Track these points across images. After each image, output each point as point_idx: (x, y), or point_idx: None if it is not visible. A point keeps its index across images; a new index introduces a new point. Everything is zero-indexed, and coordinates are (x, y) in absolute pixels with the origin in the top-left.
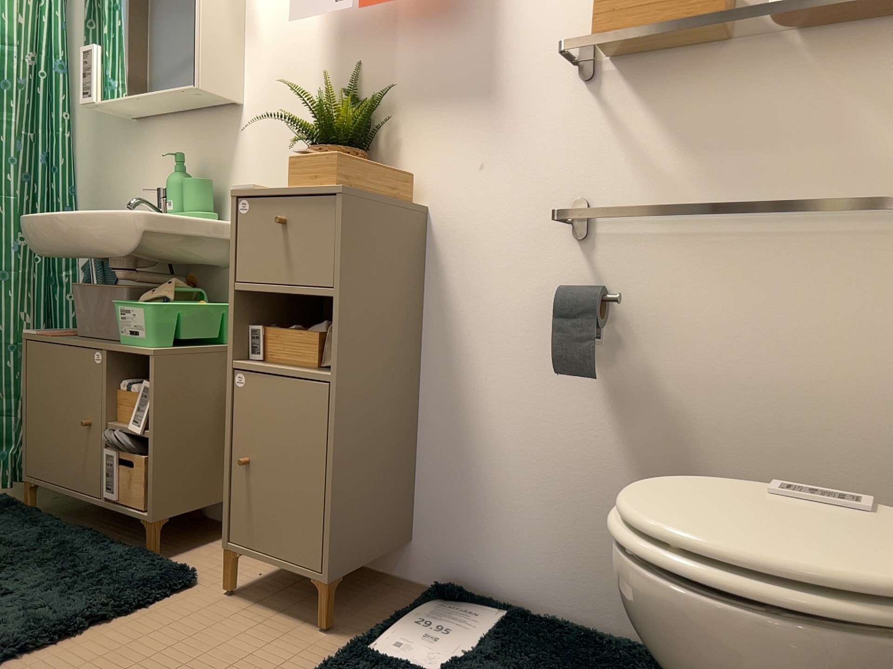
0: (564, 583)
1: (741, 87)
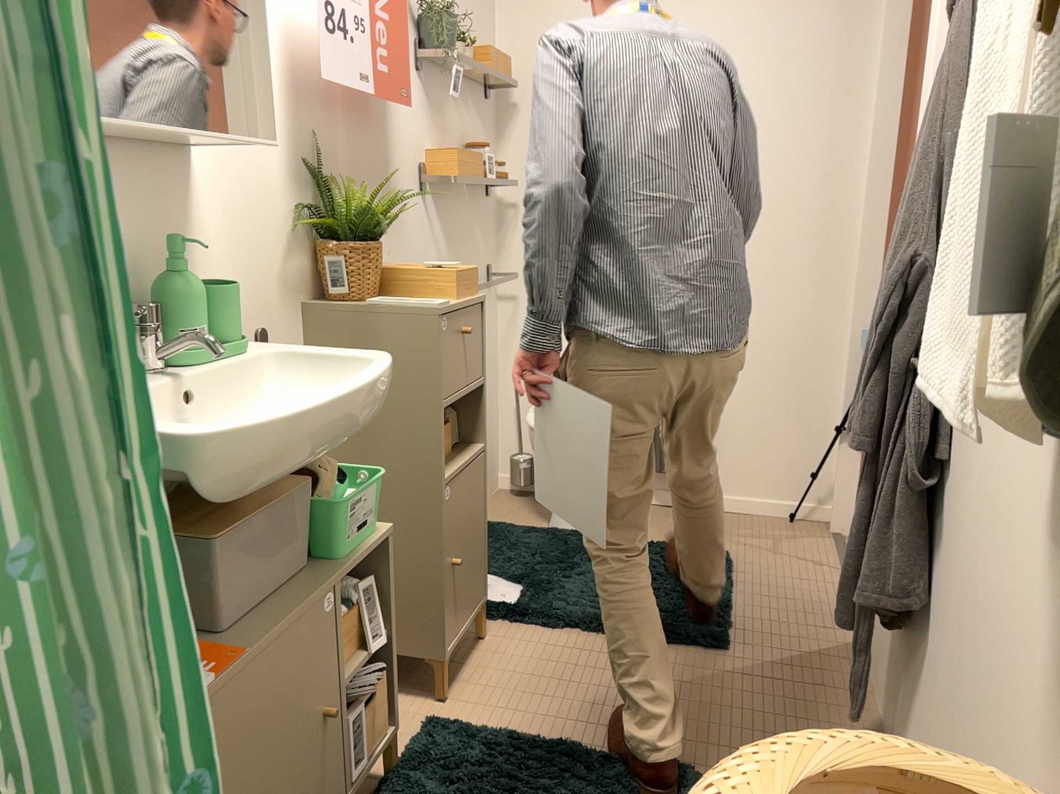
0: None
1: (459, 209)
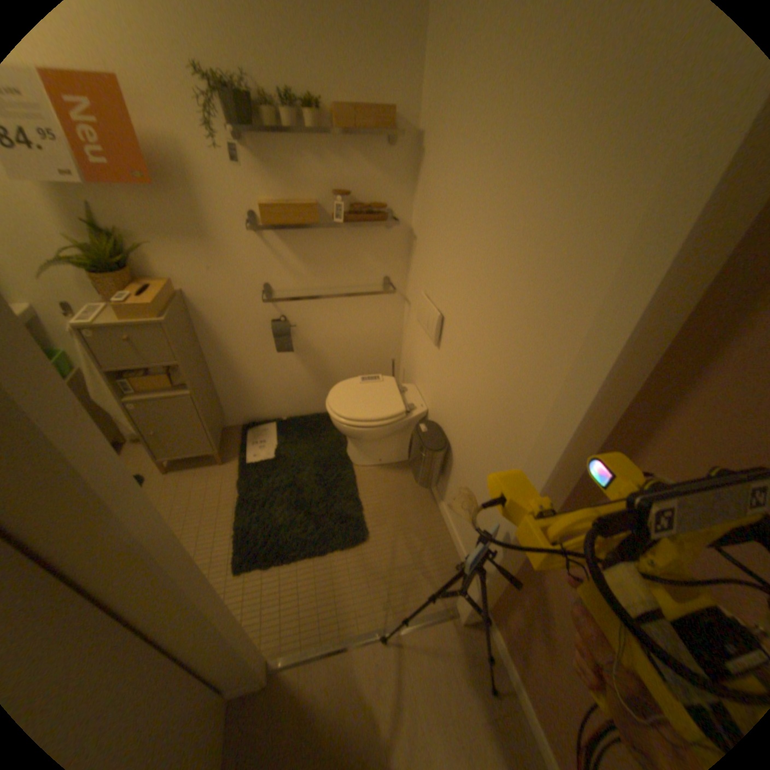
0: (291, 409)
1: (326, 239)
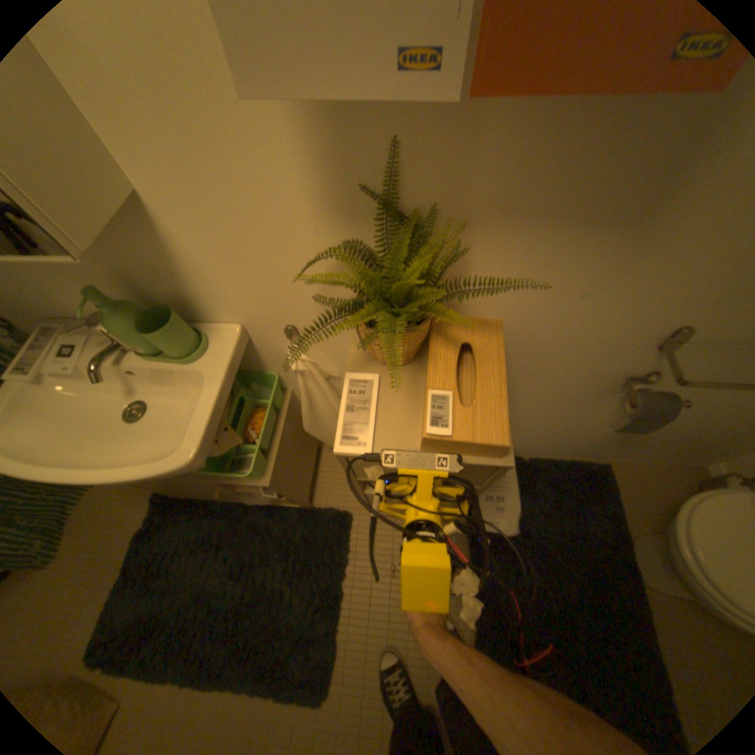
0: (543, 450)
1: None
